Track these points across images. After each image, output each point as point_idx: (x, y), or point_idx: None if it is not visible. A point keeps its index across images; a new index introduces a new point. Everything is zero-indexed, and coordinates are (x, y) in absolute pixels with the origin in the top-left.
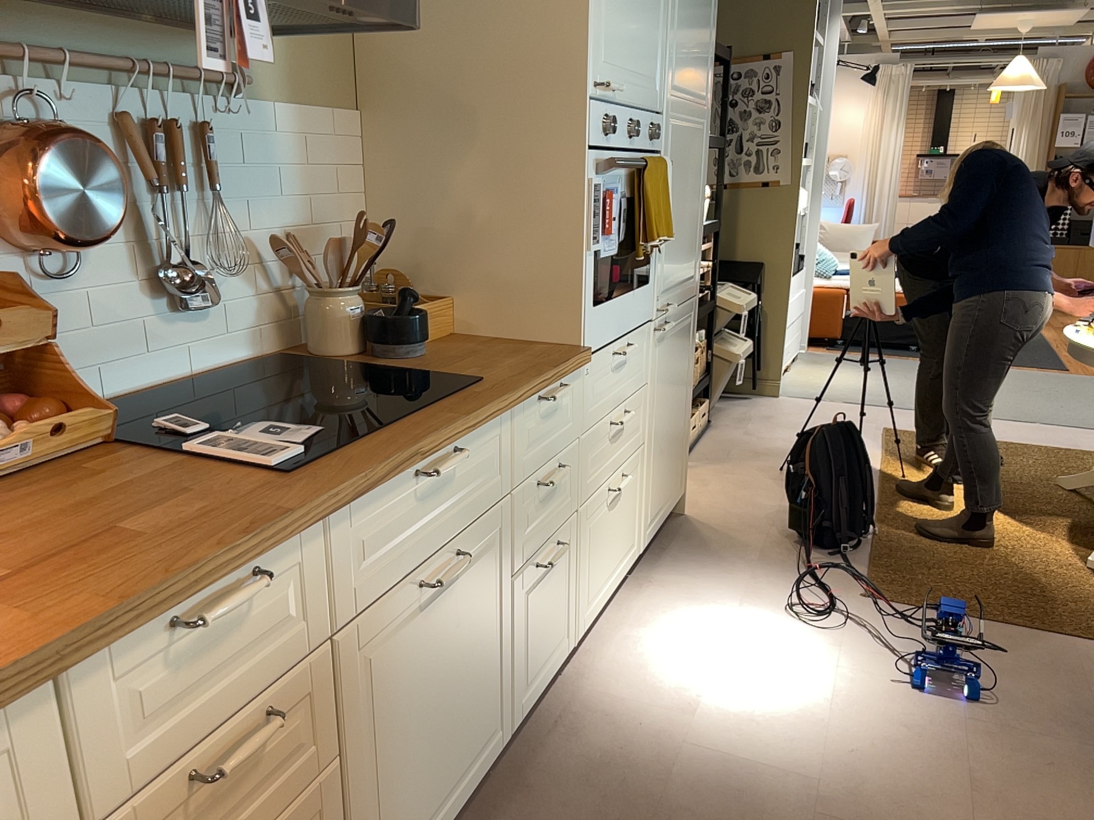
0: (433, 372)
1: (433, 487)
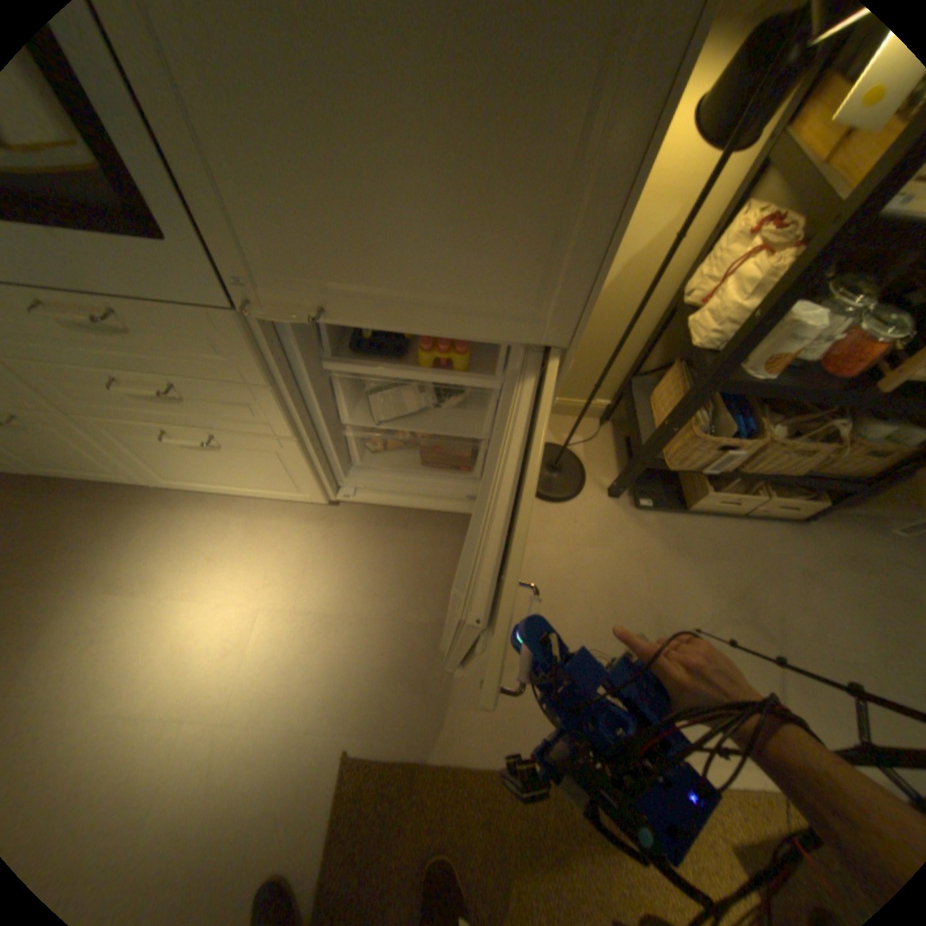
0: None
1: None
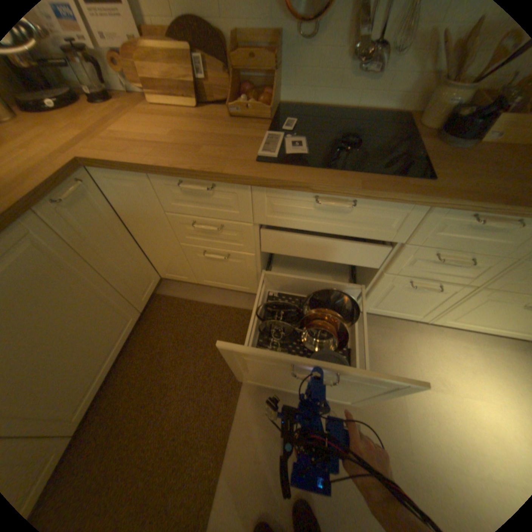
0: (432, 159)
1: (331, 208)
